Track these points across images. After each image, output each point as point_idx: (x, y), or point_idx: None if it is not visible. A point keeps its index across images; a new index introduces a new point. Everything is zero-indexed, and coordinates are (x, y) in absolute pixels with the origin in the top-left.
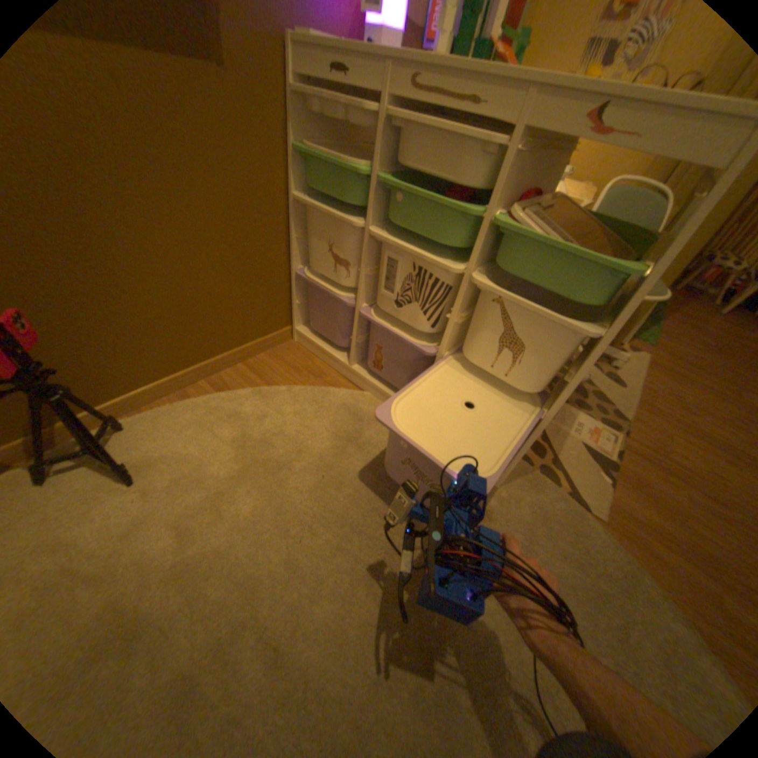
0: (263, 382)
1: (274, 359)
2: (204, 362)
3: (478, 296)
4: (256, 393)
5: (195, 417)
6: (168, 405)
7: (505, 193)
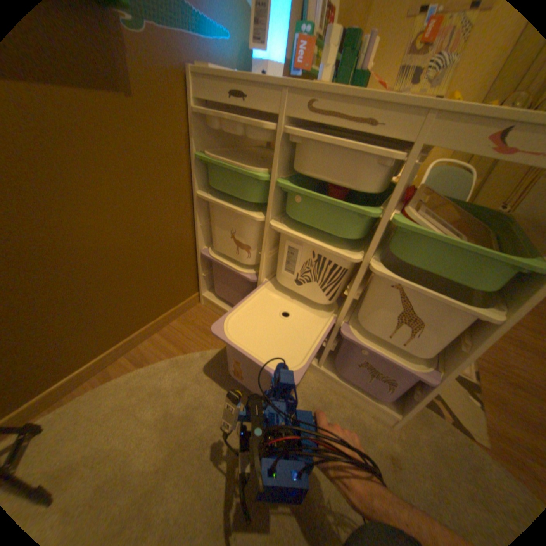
0: (178, 350)
1: (186, 324)
2: (123, 341)
3: (370, 274)
4: (173, 363)
5: (117, 400)
6: (90, 391)
7: (399, 196)
